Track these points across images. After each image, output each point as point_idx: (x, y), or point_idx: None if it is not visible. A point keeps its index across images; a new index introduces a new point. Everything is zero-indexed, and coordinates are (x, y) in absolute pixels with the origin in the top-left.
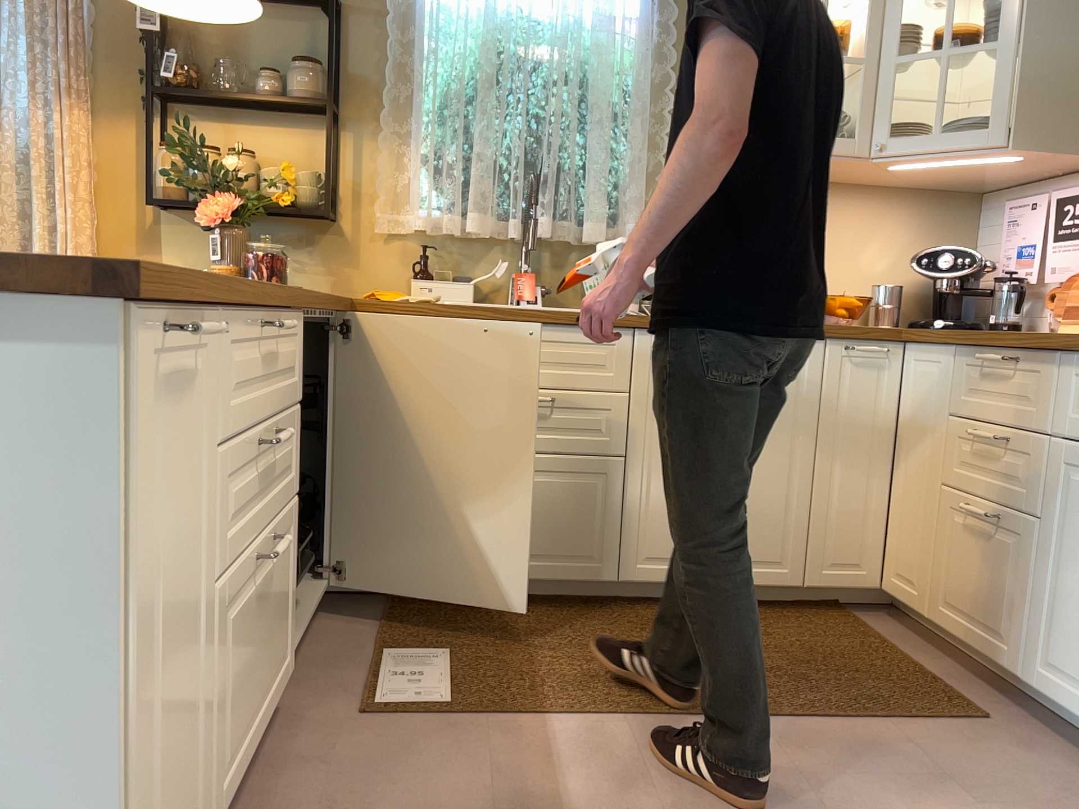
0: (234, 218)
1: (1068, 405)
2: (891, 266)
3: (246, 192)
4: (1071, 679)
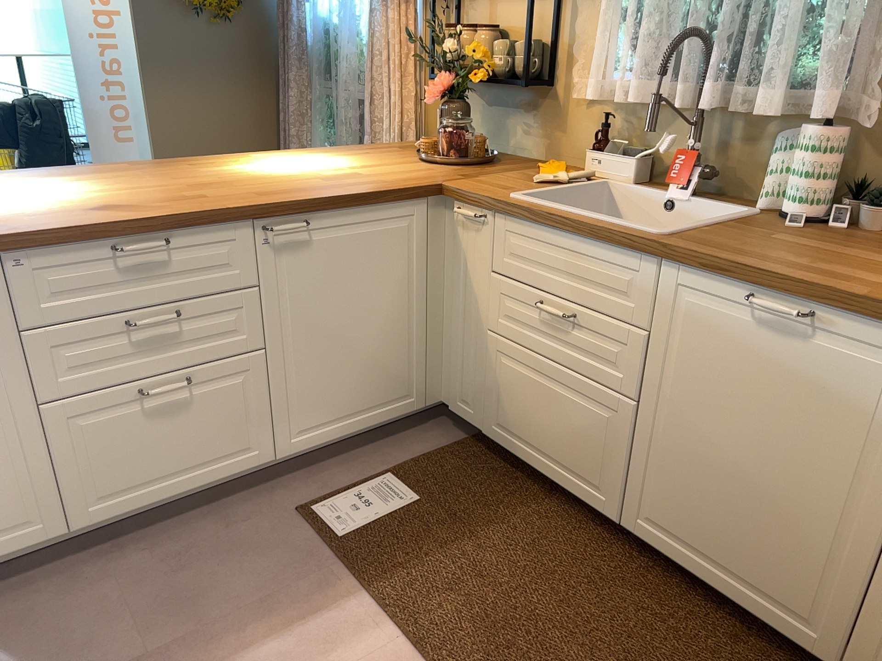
0: (452, 93)
1: None
2: None
3: (457, 71)
4: None
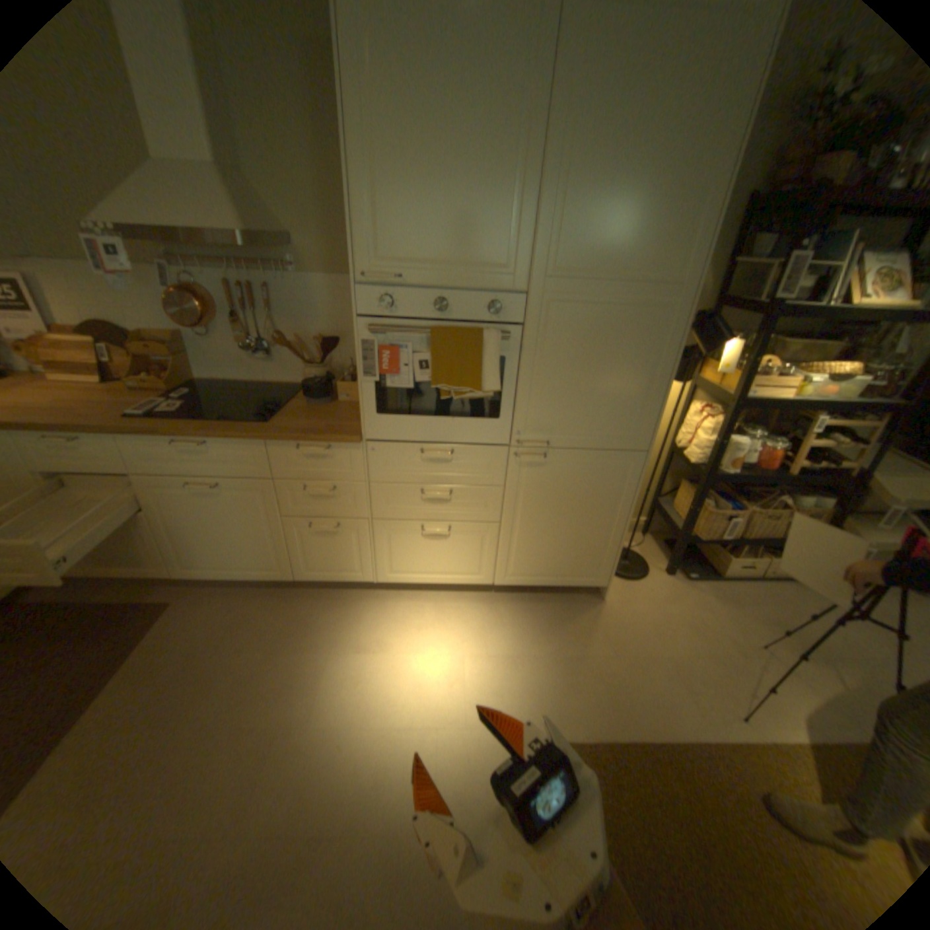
0: None
1: (131, 459)
2: None
3: None
4: (197, 568)
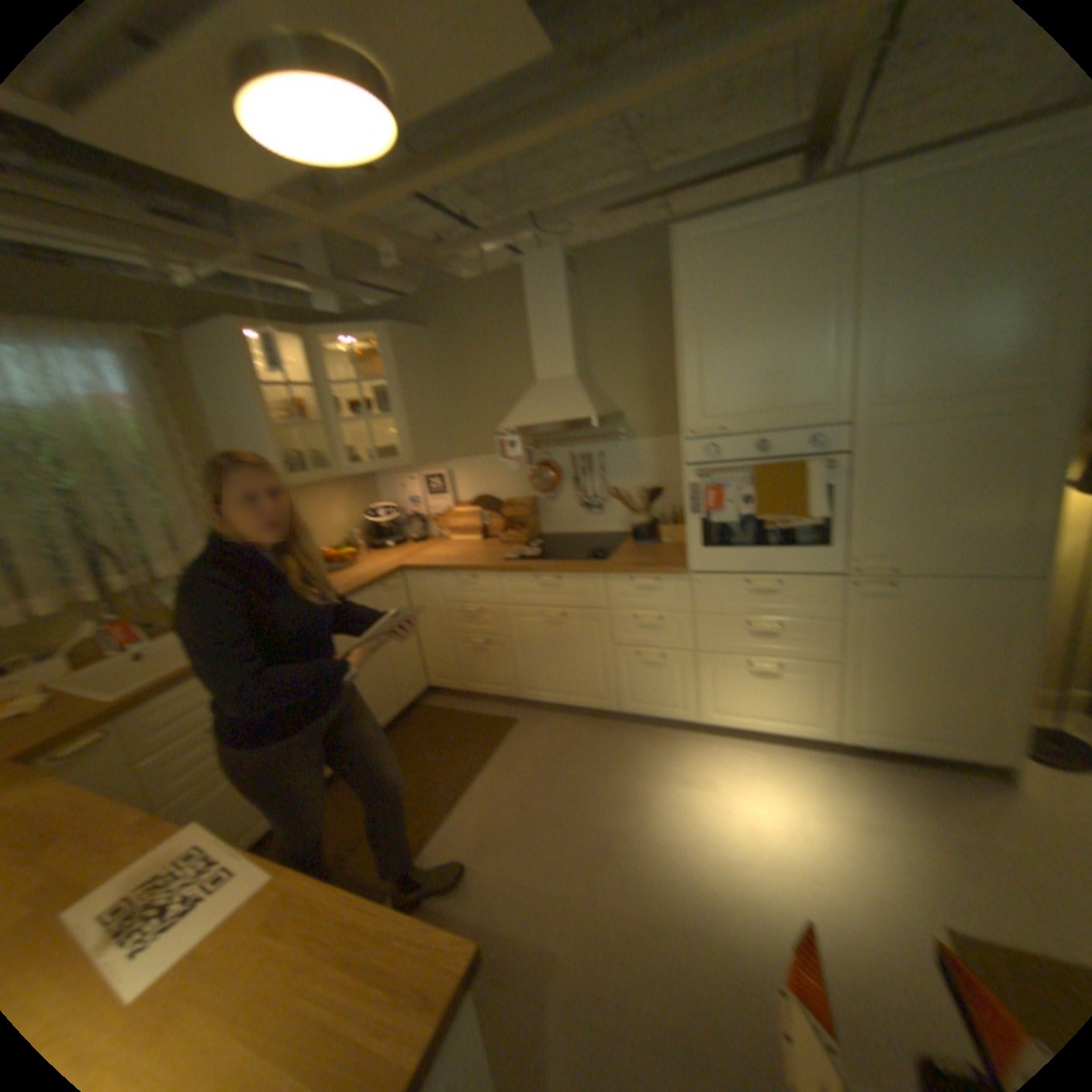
0: None
1: (508, 593)
2: (350, 520)
3: None
4: (542, 691)
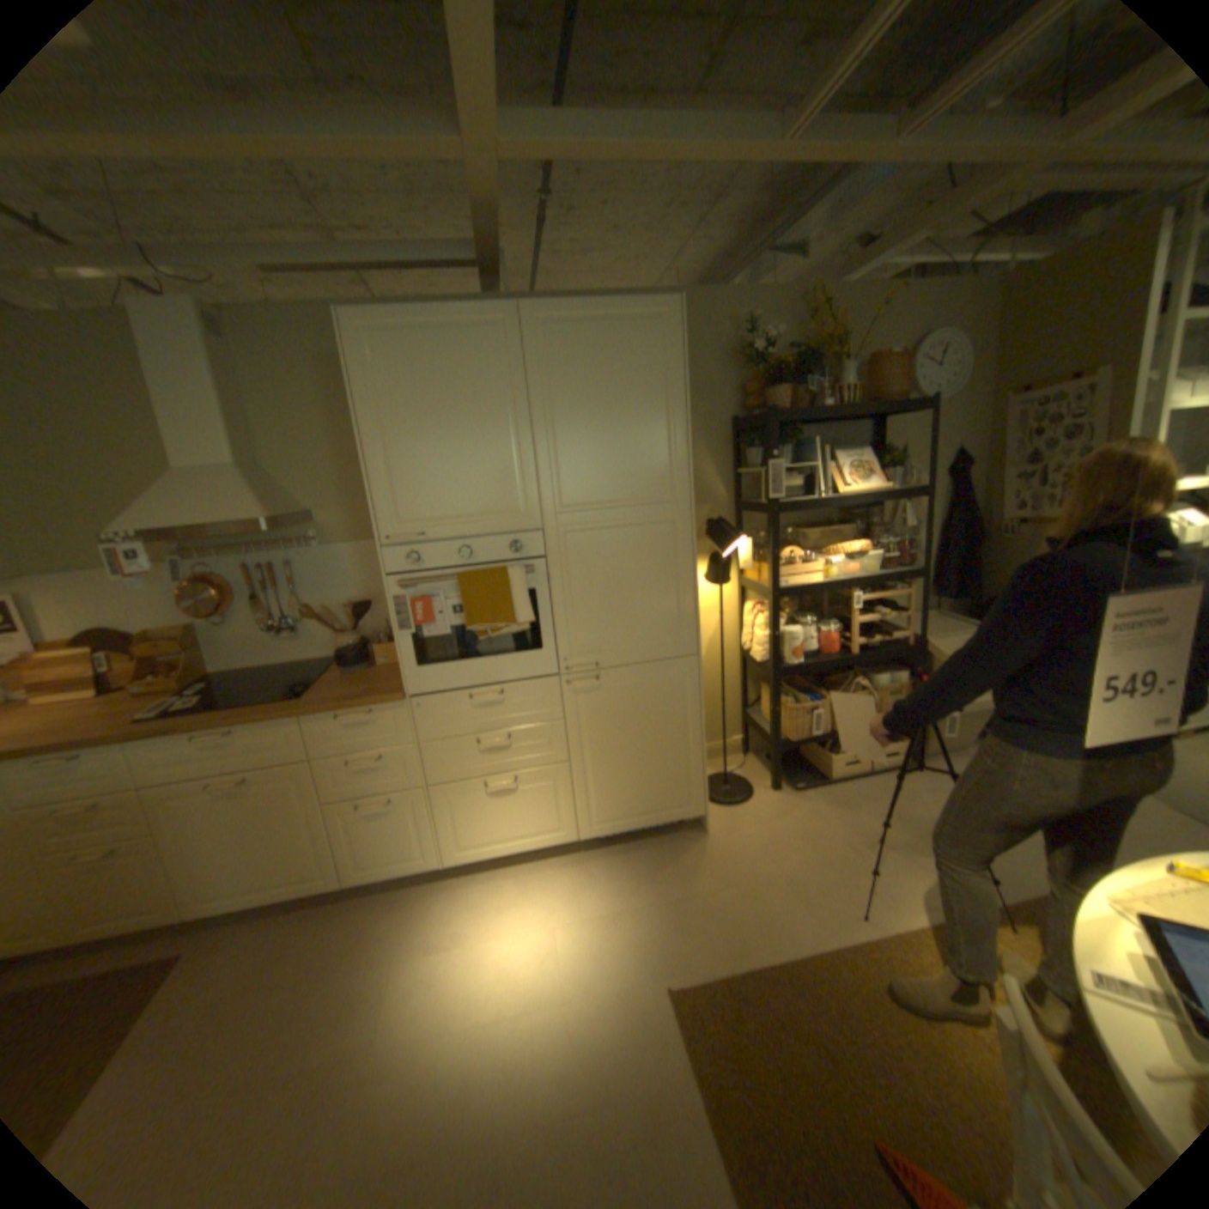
0: None
1: (139, 770)
2: None
3: None
4: (215, 898)
